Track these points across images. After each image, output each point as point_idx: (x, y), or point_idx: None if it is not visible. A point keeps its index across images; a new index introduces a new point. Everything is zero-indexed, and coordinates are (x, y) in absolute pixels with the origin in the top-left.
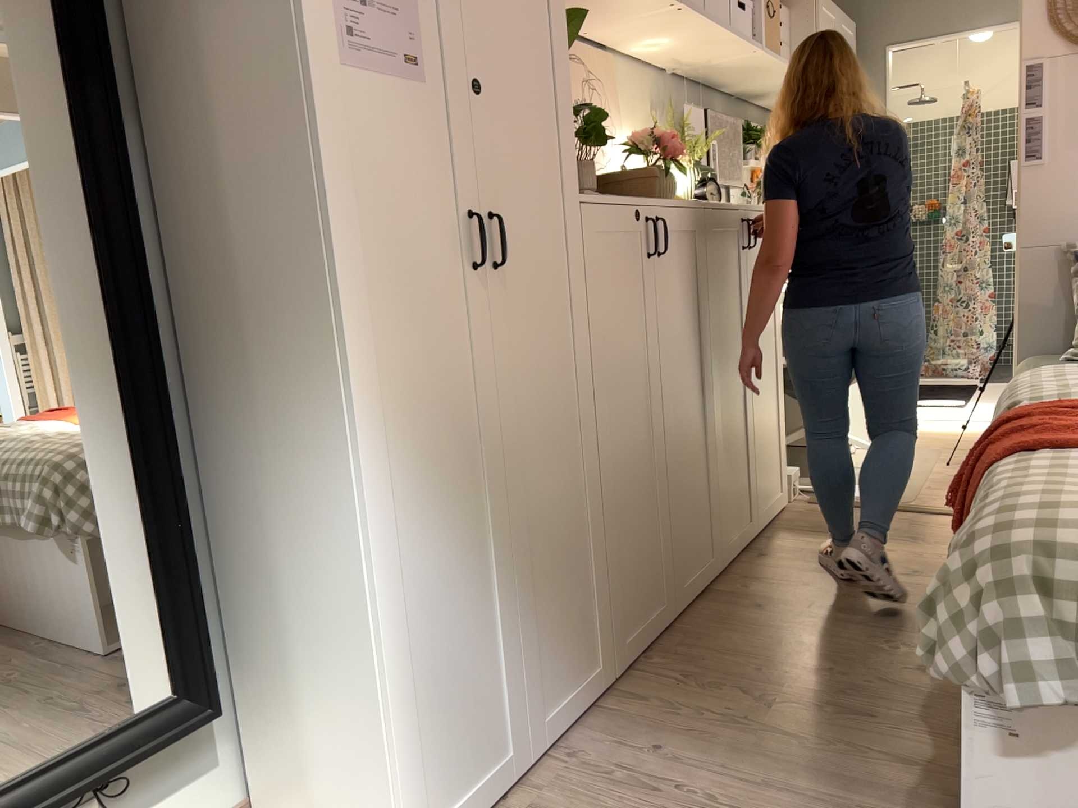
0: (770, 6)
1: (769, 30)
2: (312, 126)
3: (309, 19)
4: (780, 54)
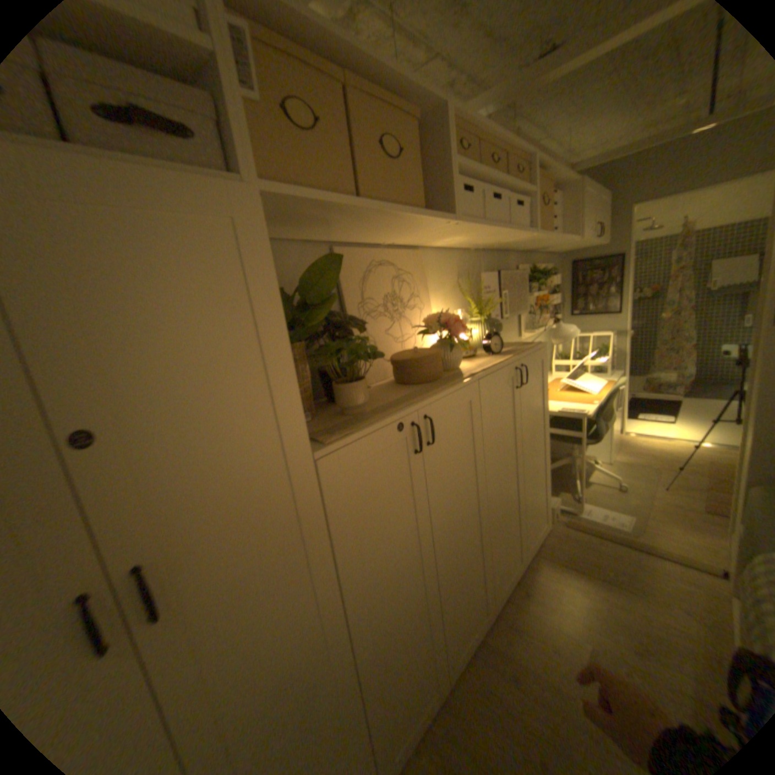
0: (548, 192)
1: (546, 209)
2: None
3: None
4: (553, 229)
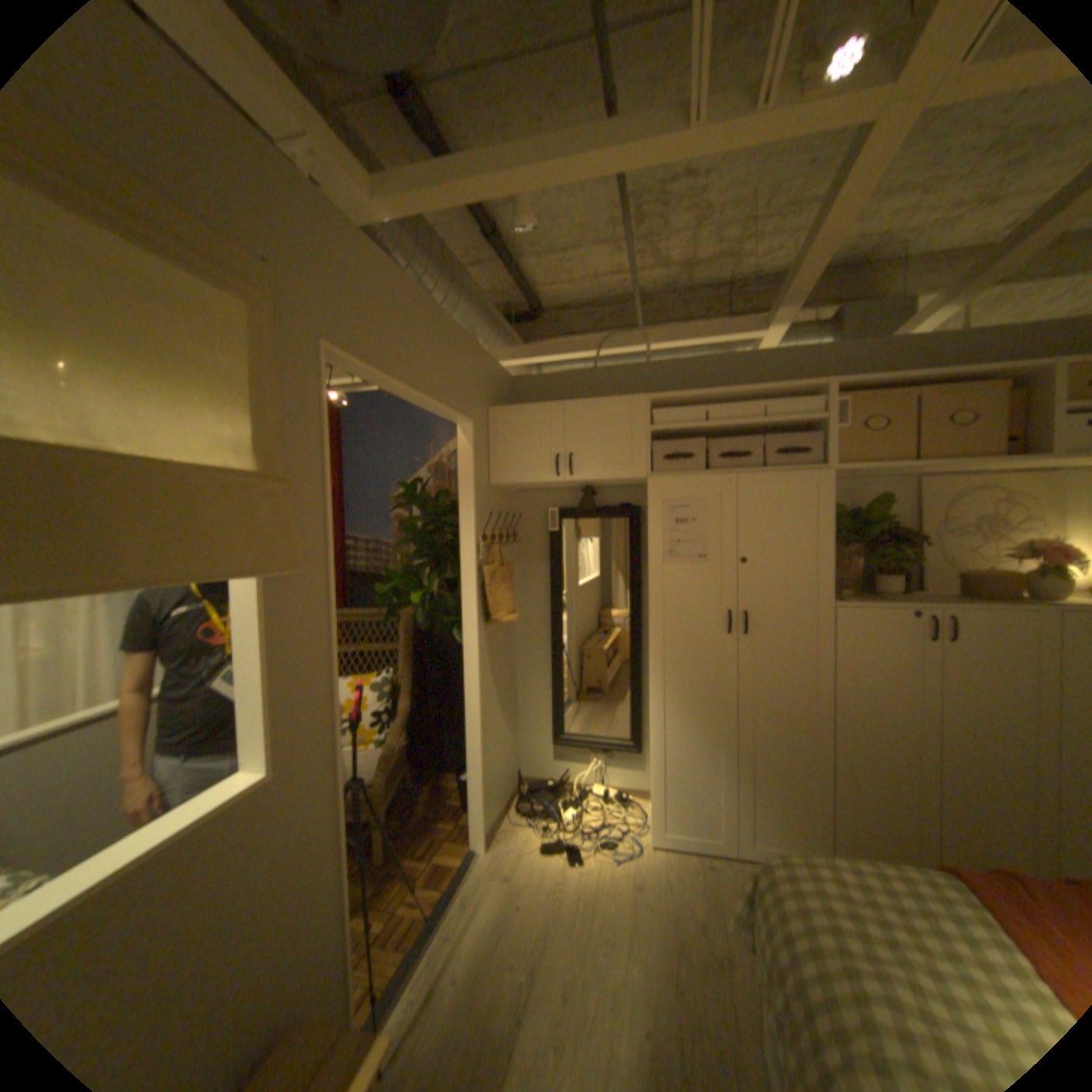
0: None
1: None
2: (649, 586)
3: (653, 555)
4: None
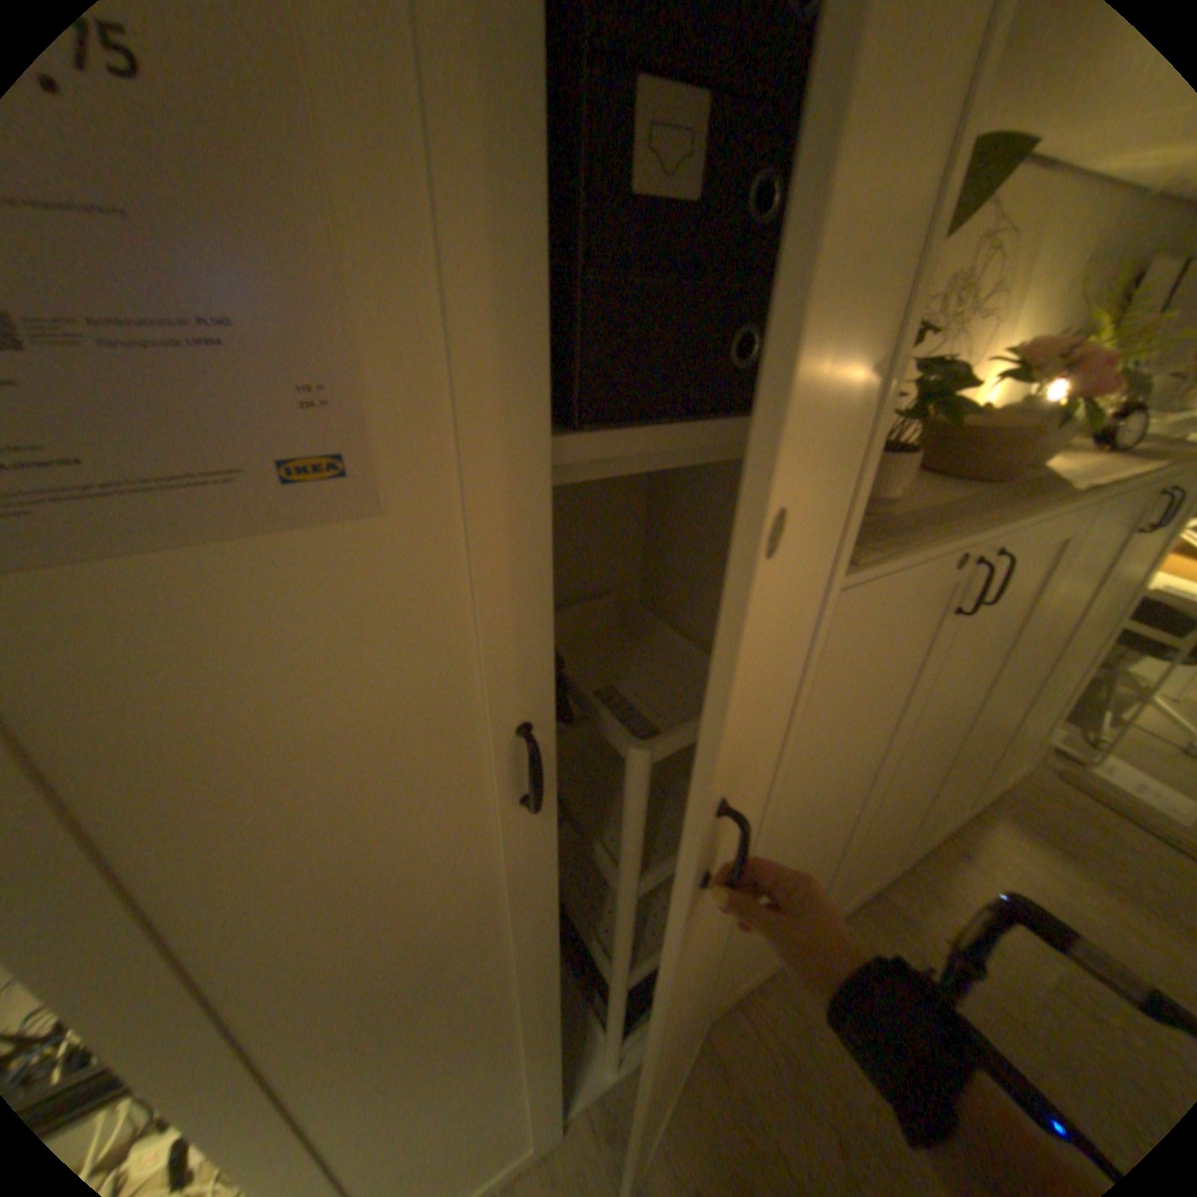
0: None
1: None
2: None
3: None
4: None
